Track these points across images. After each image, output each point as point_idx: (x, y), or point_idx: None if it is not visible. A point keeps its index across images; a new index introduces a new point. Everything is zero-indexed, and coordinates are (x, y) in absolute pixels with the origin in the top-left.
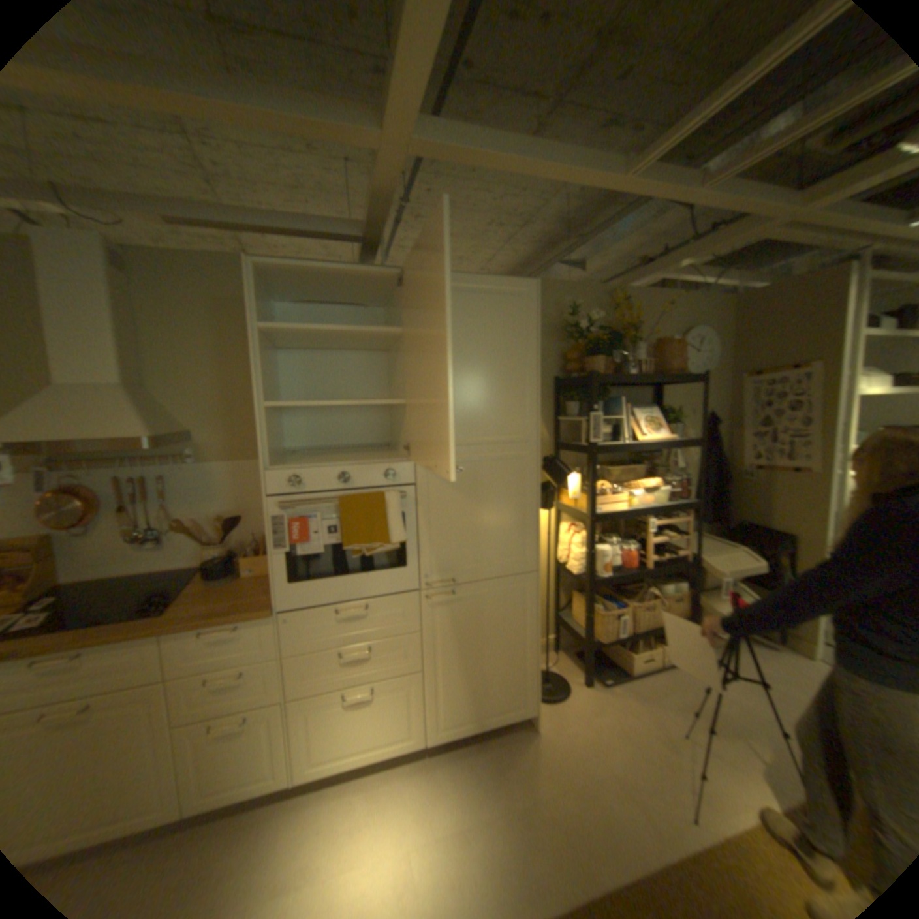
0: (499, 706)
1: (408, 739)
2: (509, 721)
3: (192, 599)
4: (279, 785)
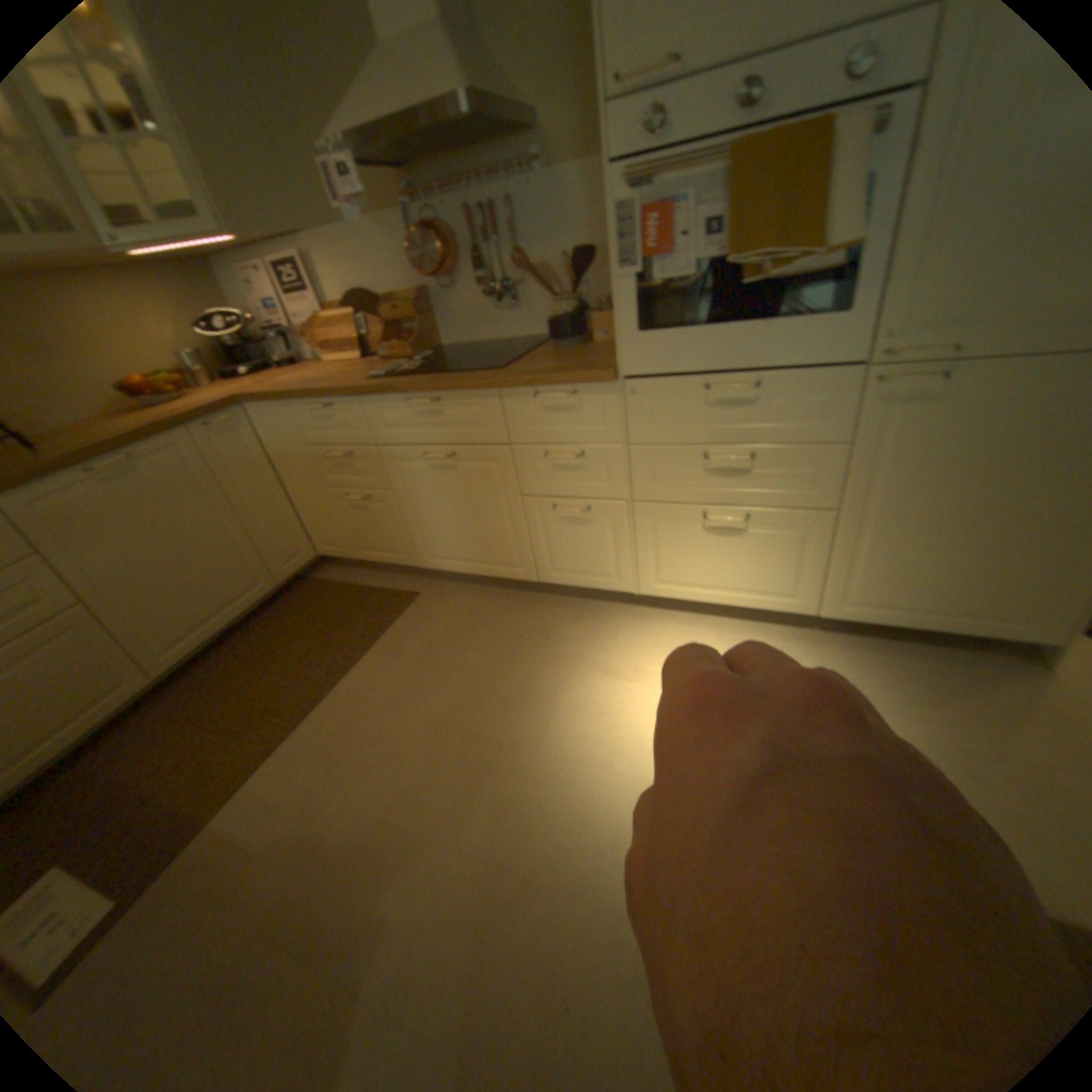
0: (980, 602)
1: (792, 594)
2: (992, 630)
3: (534, 356)
4: (623, 586)
